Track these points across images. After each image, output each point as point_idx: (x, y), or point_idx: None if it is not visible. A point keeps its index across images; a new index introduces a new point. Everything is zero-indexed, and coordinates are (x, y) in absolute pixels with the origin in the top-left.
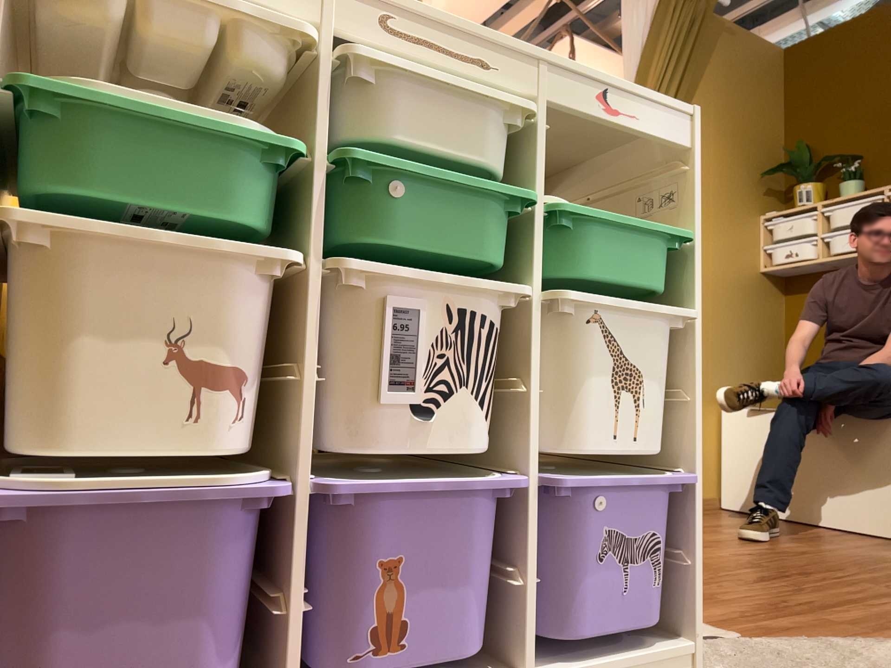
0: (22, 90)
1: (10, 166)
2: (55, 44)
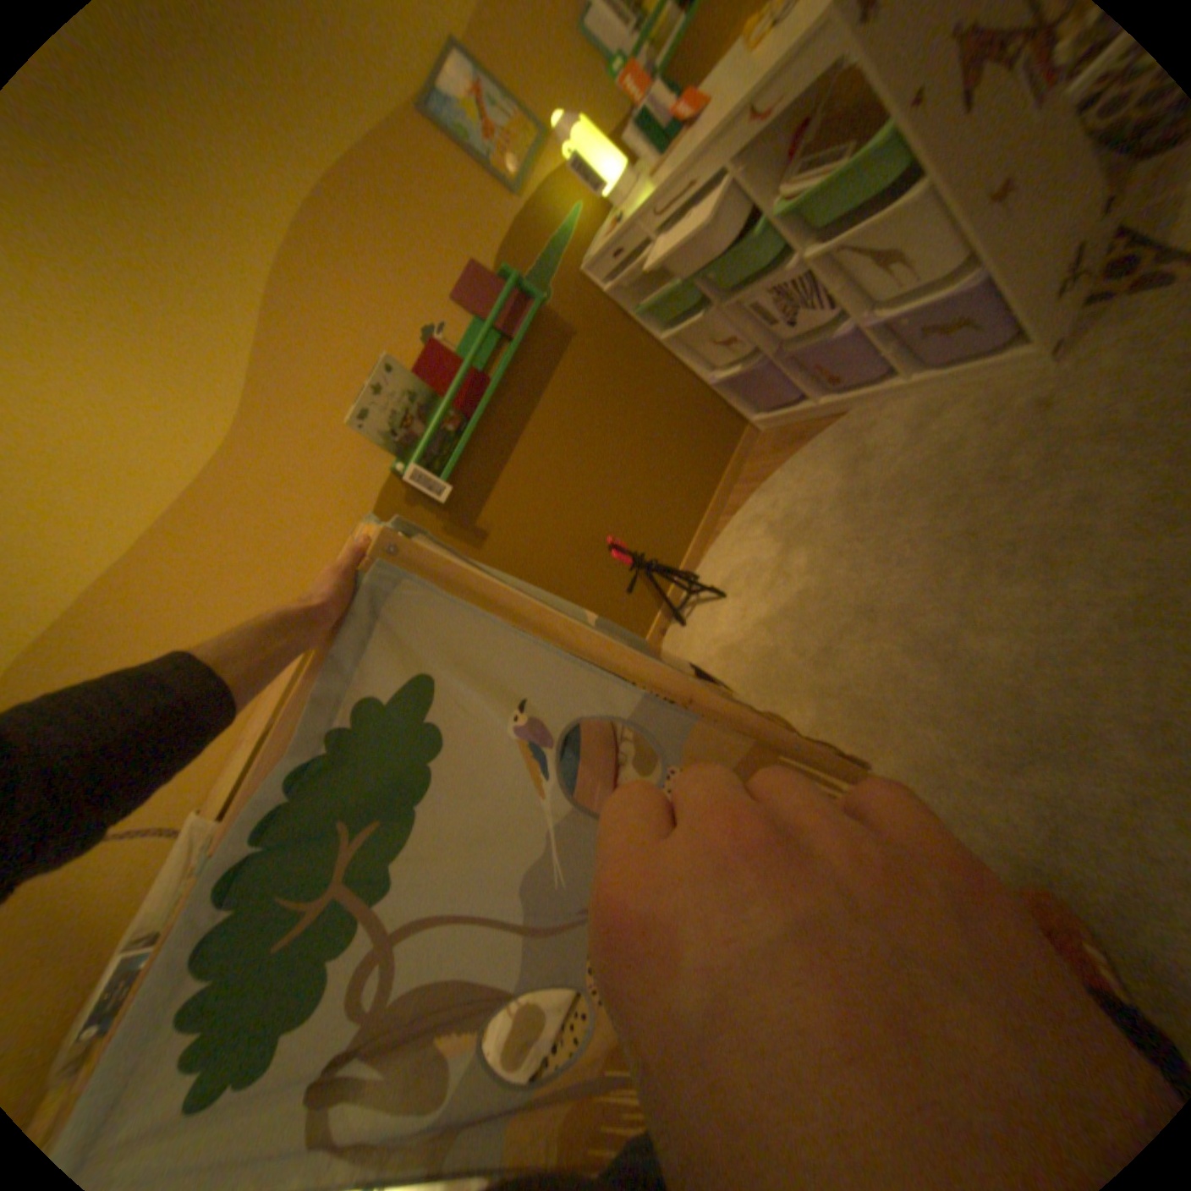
0: (637, 308)
1: (655, 313)
2: (630, 266)
